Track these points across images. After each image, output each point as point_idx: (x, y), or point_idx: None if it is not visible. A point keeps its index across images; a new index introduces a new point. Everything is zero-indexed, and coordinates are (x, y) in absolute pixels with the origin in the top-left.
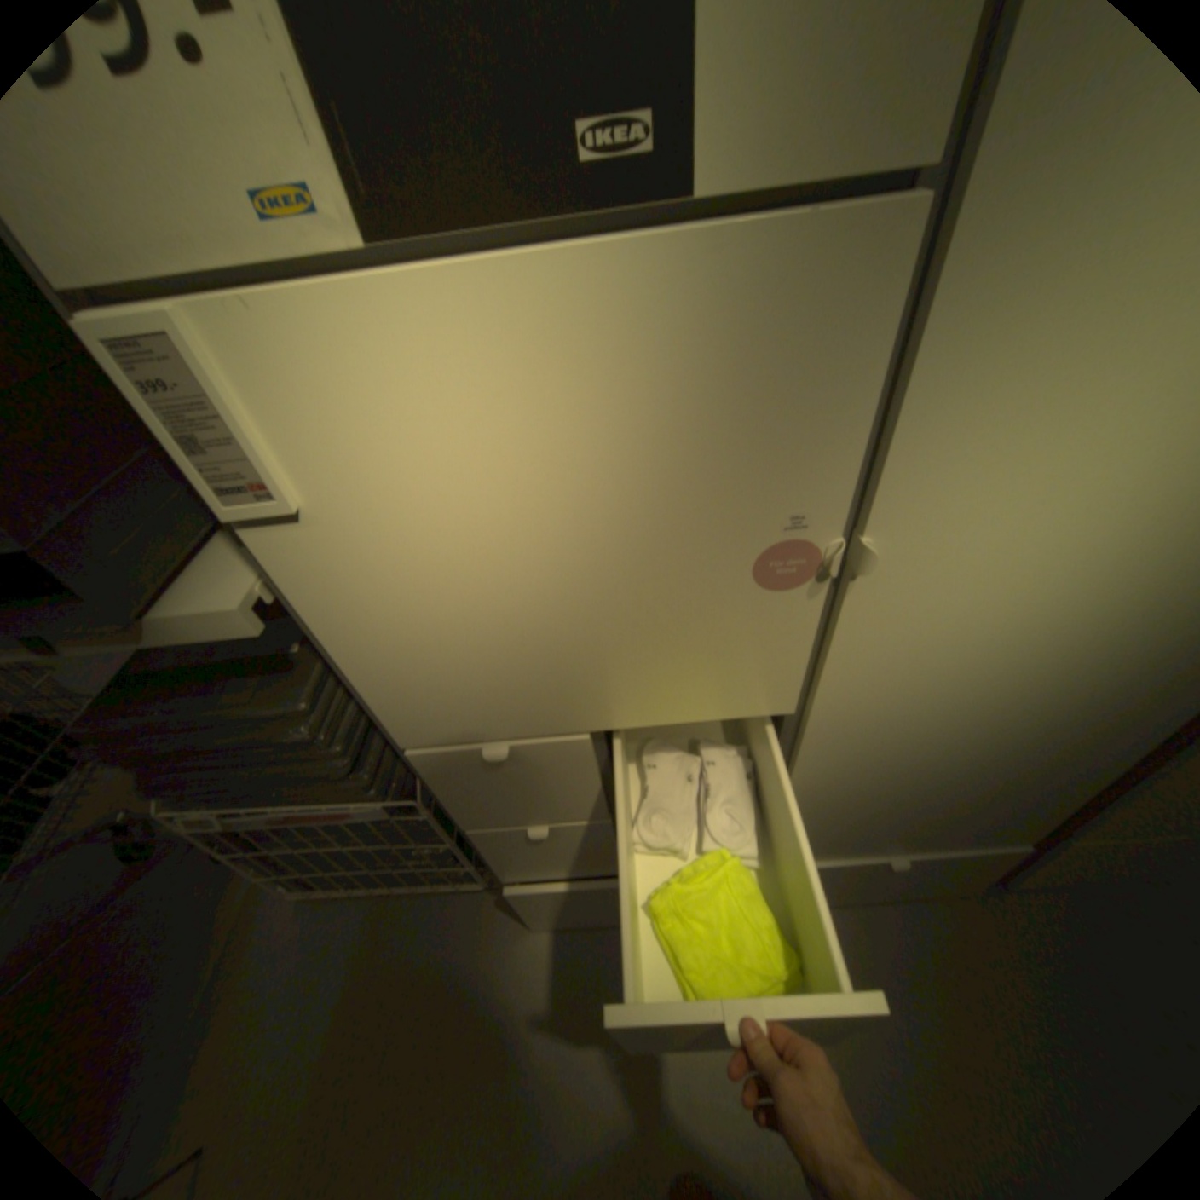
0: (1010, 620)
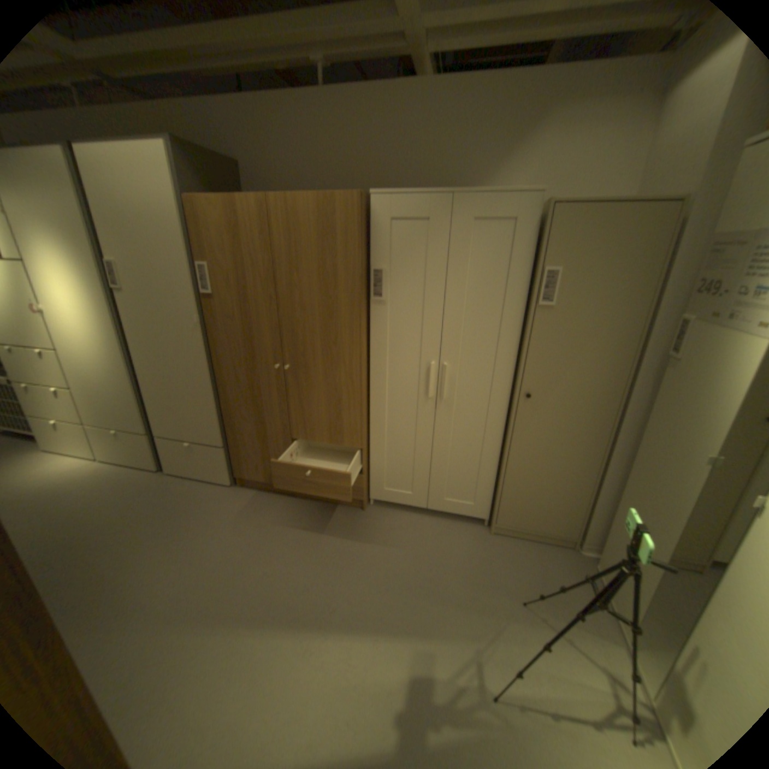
0: (73, 331)
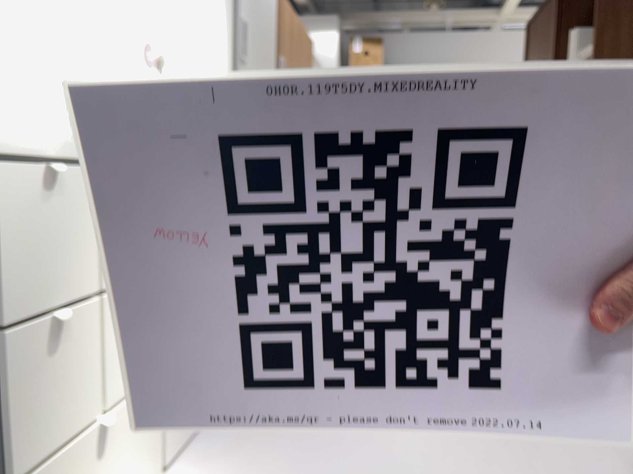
0: None
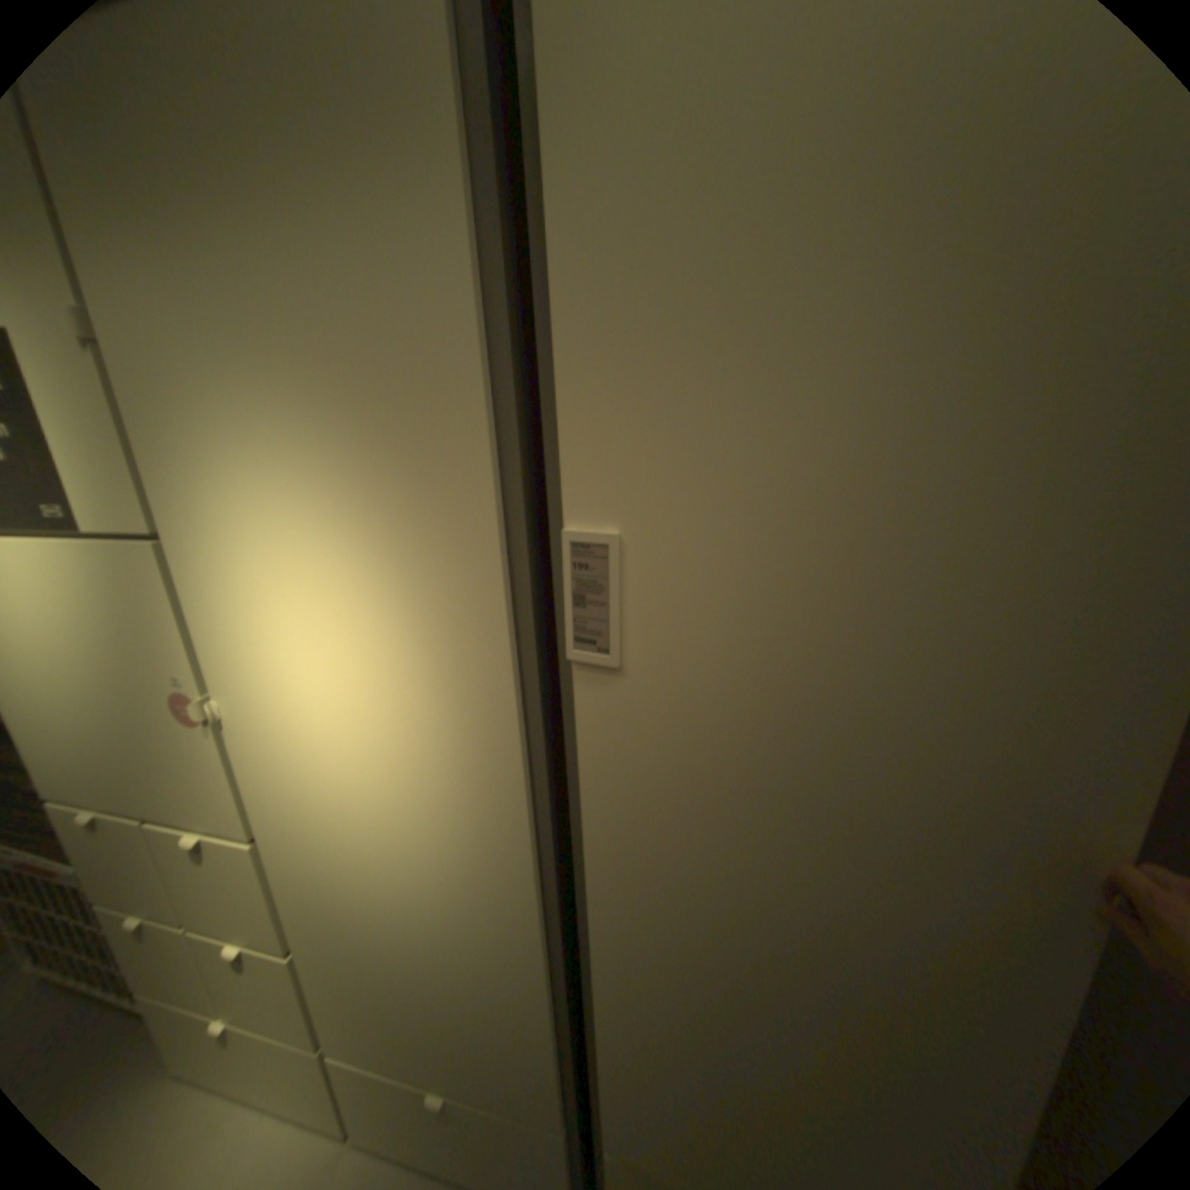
0: (329, 789)
